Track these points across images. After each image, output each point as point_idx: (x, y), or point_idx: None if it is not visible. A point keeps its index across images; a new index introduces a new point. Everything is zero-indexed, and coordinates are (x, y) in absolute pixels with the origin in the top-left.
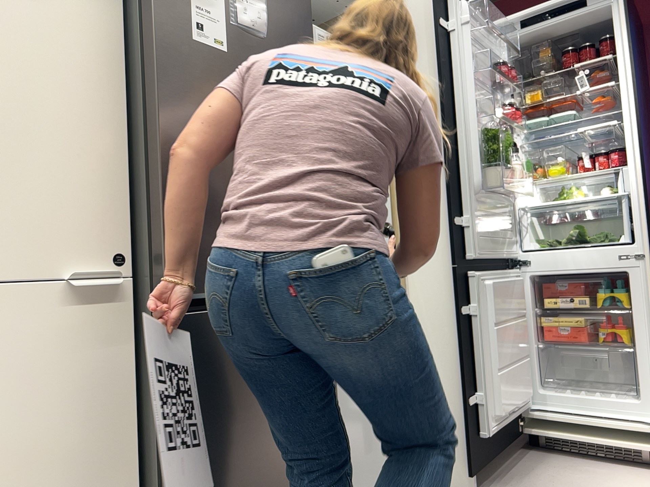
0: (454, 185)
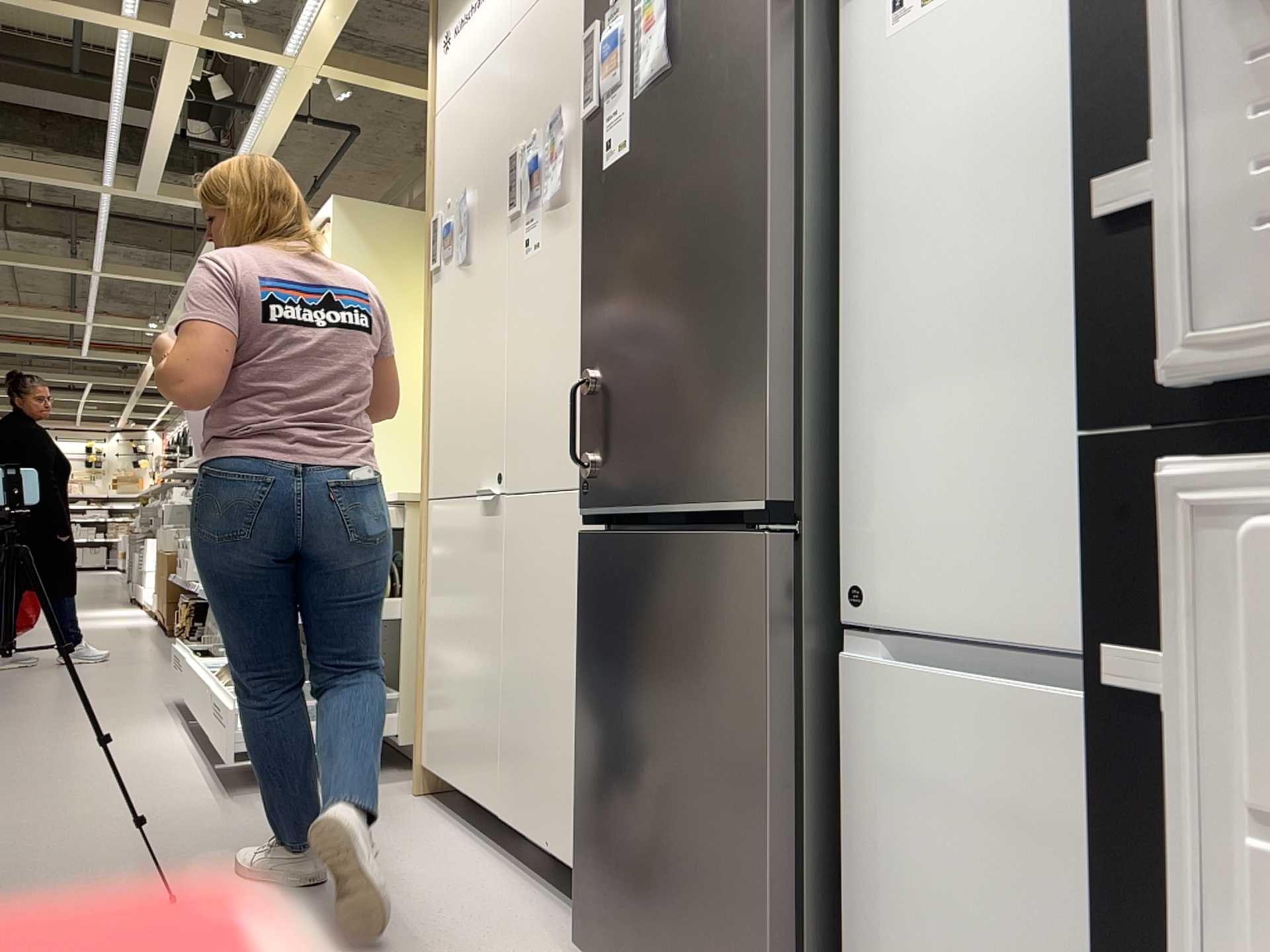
0: (1135, 7)
